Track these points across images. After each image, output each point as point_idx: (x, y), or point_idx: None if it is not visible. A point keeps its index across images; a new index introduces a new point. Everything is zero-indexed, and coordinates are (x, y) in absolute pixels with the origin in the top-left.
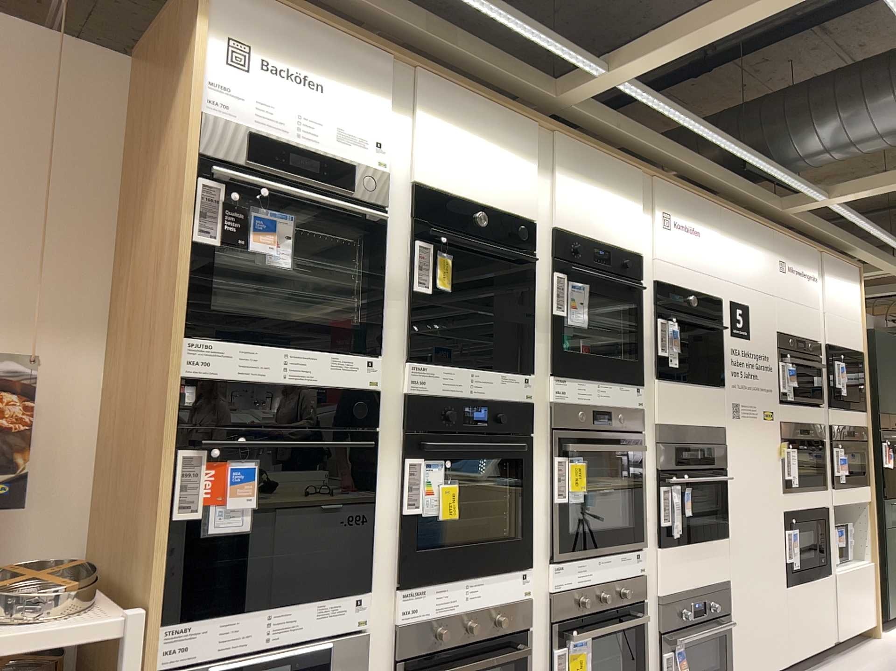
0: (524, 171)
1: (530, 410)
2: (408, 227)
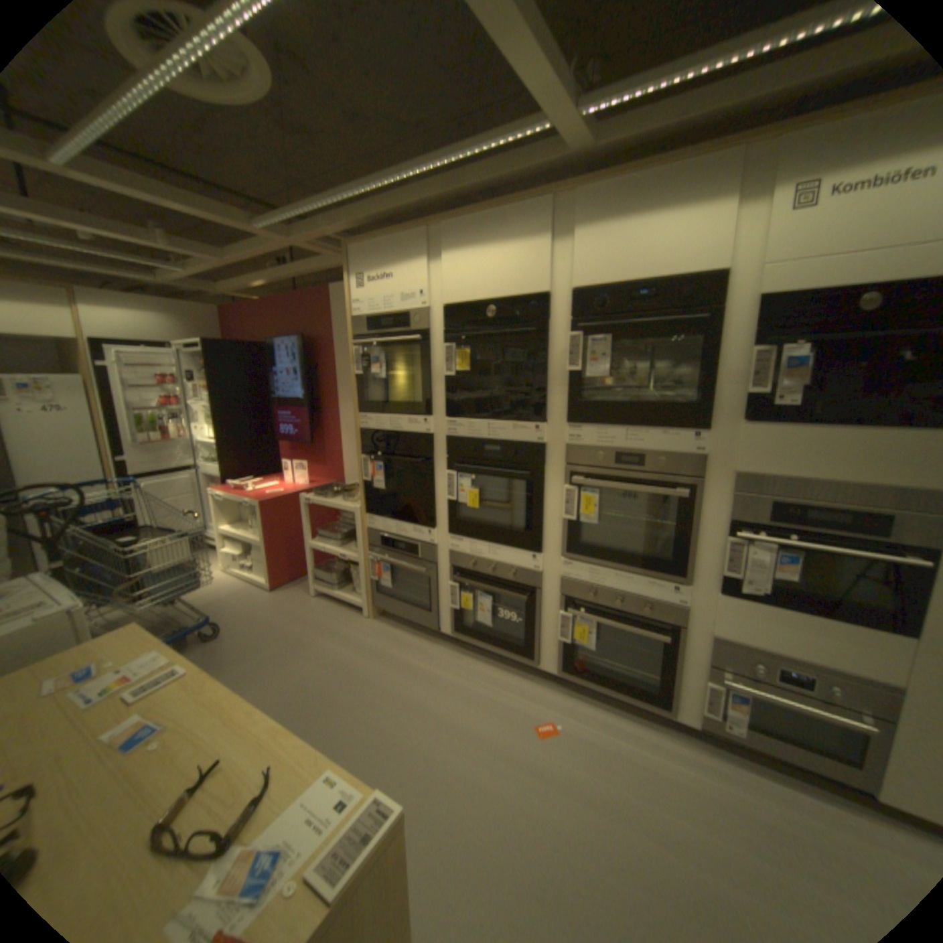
0: (537, 244)
1: (548, 452)
2: (441, 334)
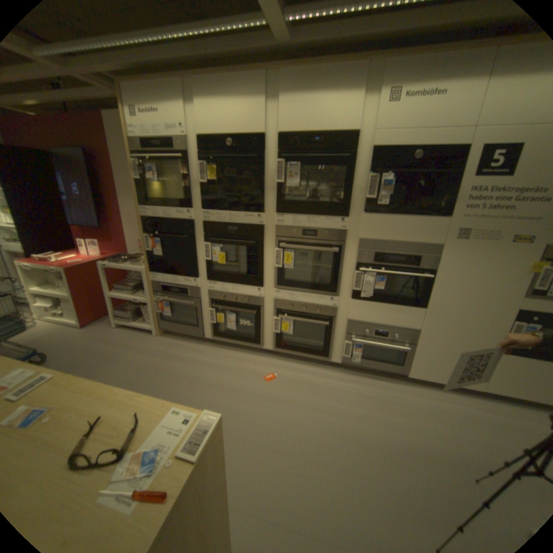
0: (257, 101)
1: (266, 230)
2: (196, 155)
